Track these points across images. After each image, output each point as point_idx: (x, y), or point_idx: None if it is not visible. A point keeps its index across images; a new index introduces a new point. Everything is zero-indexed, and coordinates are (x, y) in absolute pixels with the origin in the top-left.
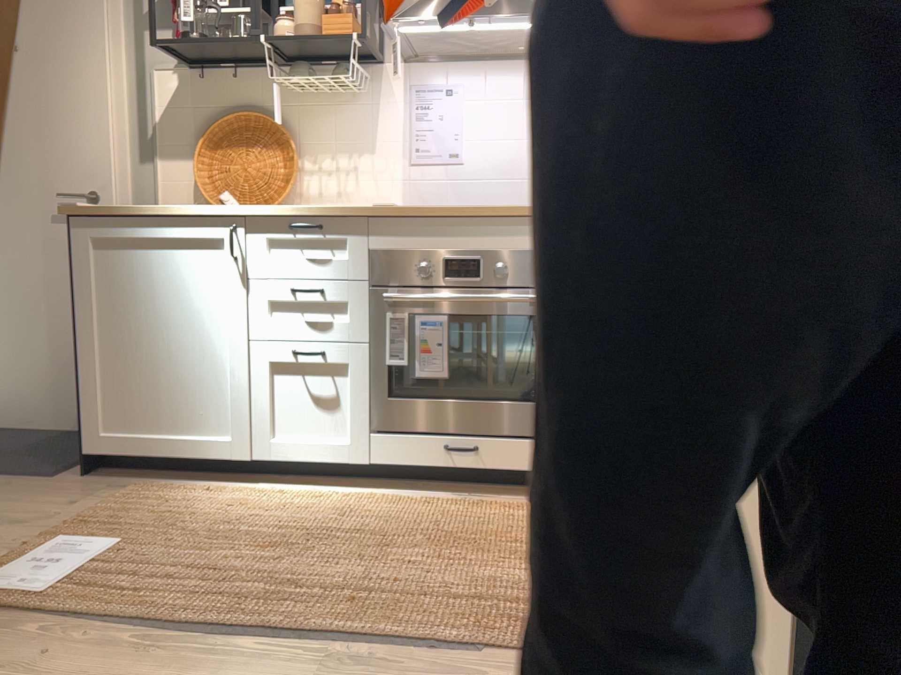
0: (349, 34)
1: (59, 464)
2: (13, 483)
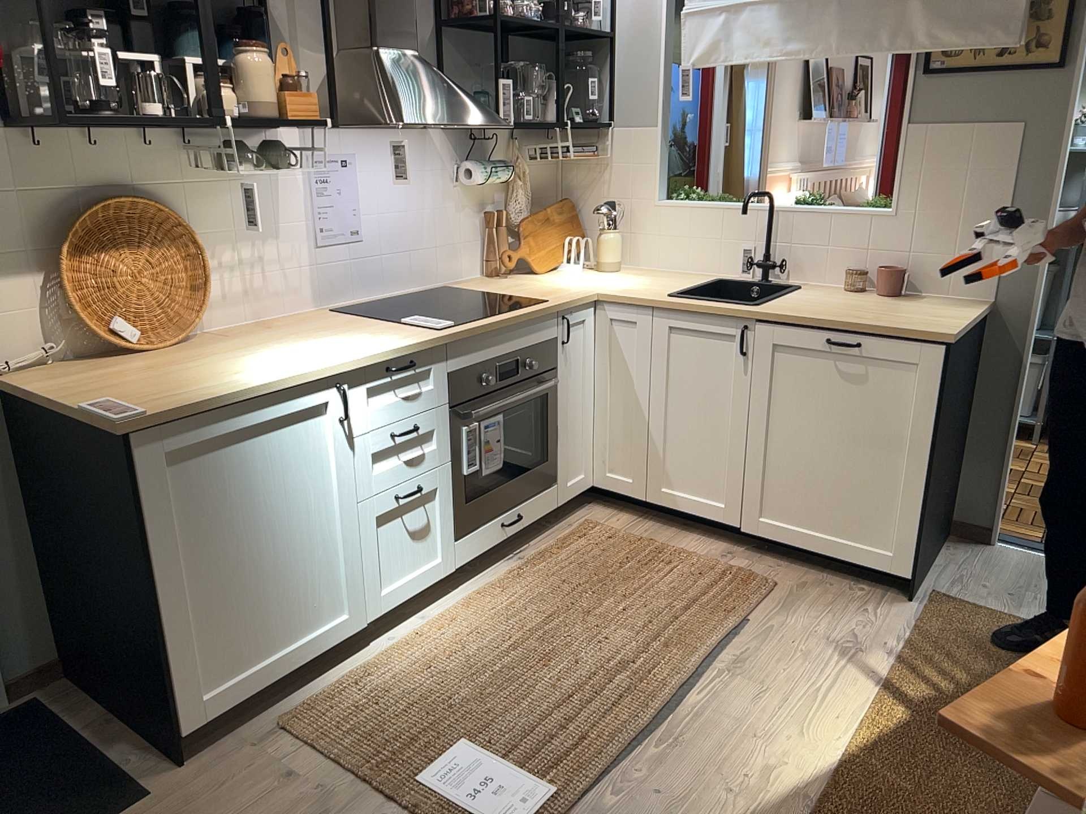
0: (316, 118)
1: (90, 785)
2: None
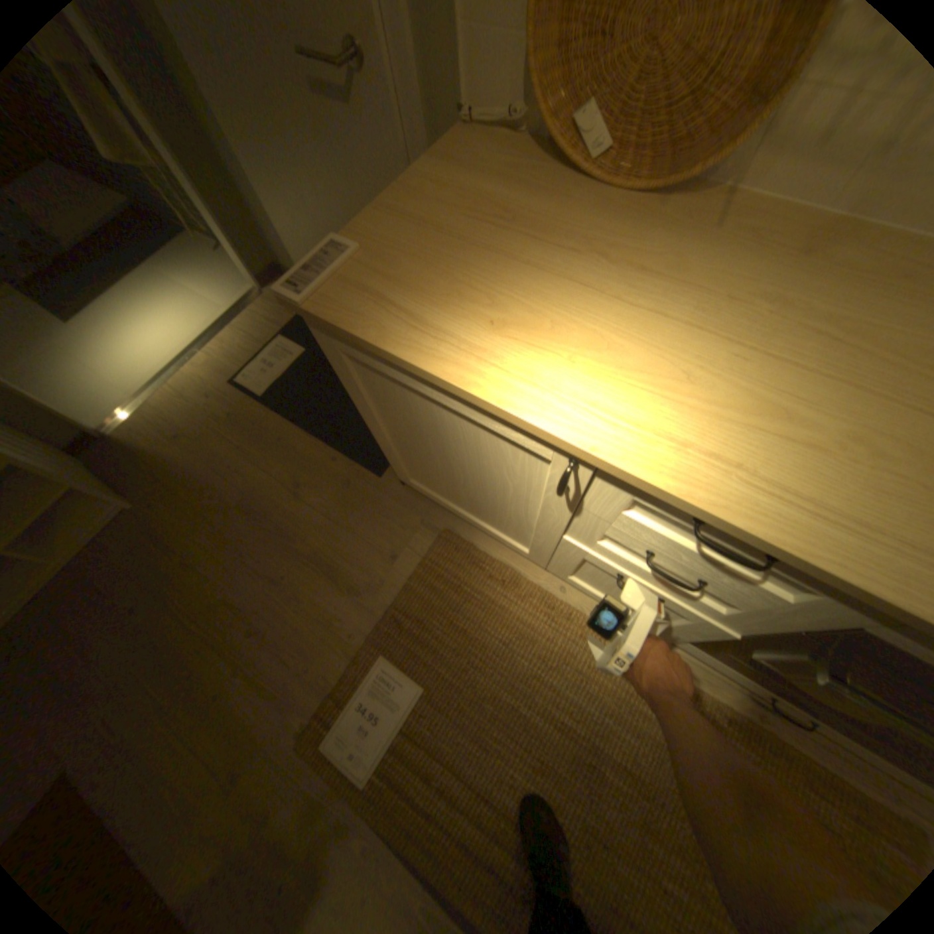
0: None
1: None
2: (352, 478)
